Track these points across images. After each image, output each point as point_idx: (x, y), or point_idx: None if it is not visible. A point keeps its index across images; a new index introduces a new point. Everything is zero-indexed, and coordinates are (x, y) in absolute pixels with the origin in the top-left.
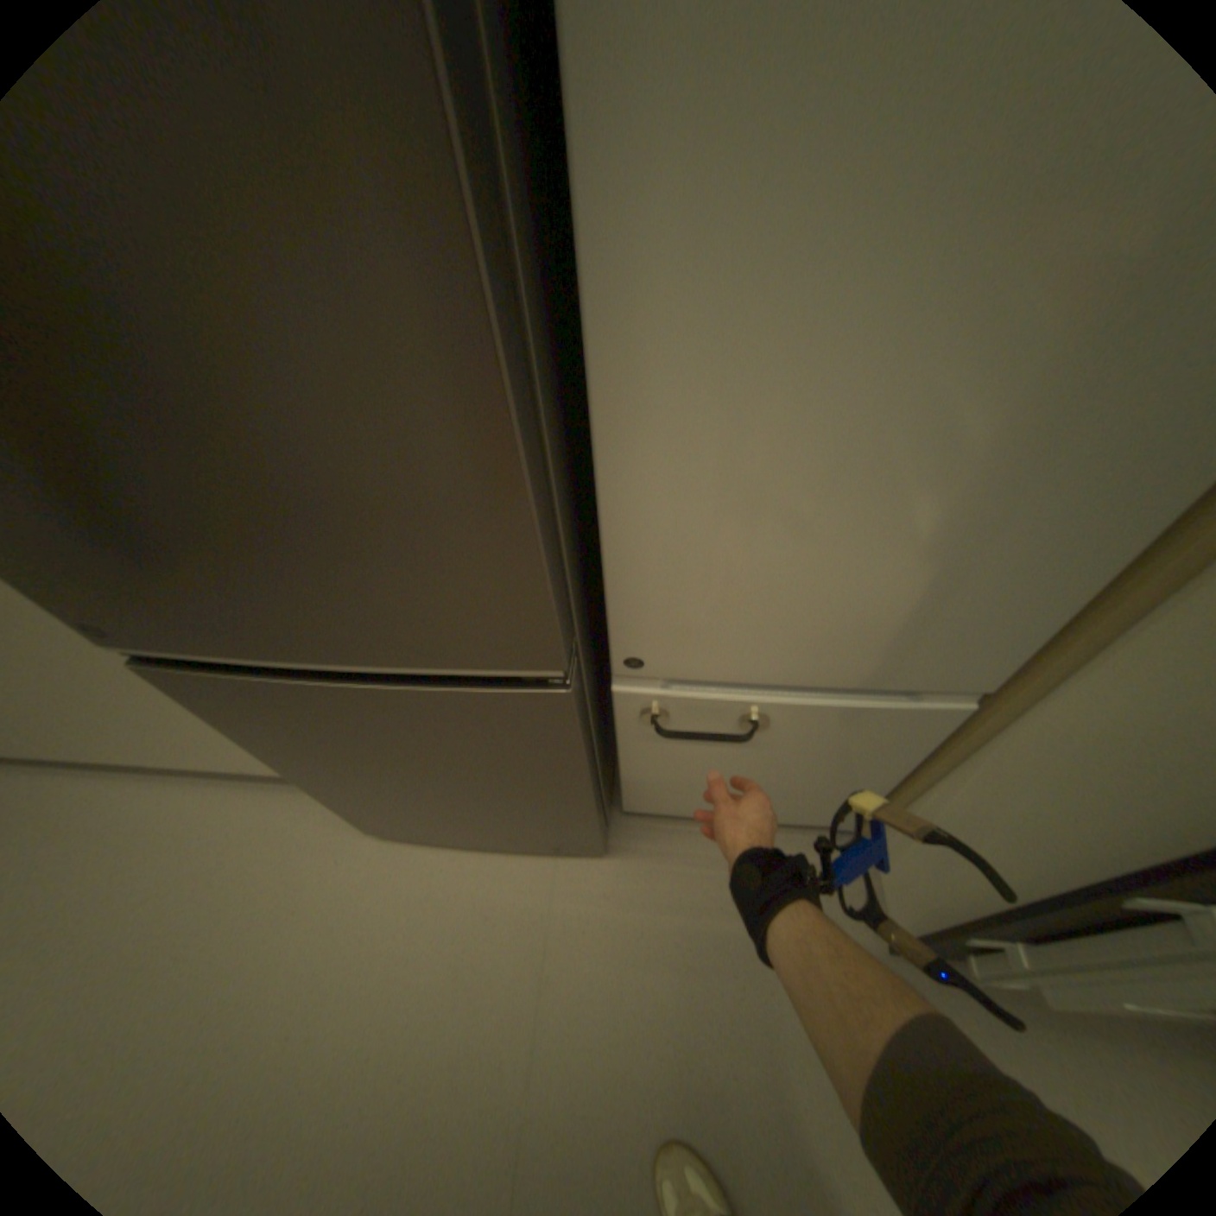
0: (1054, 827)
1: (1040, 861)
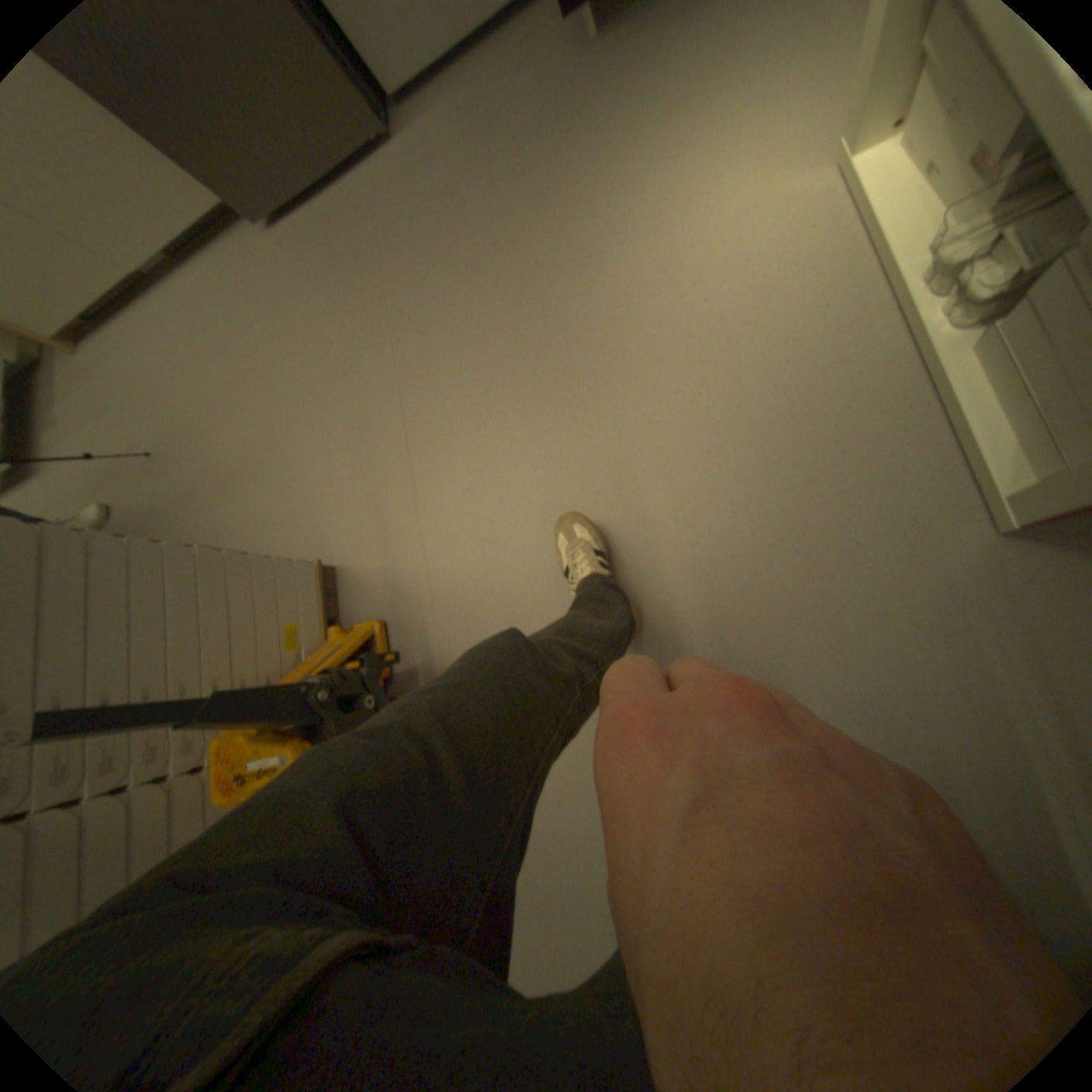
0: None
1: None
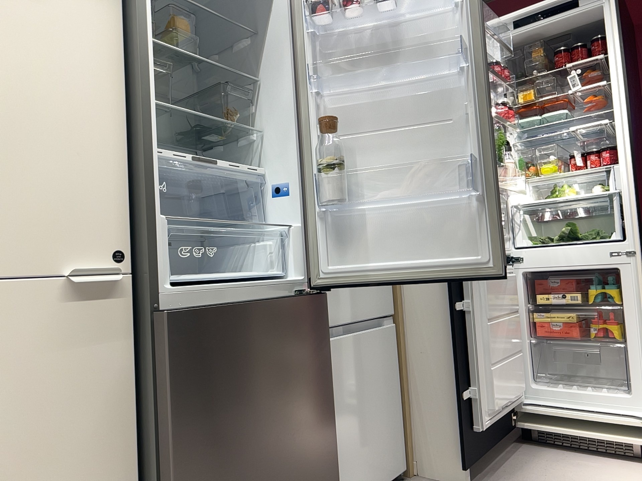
0: (438, 331)
1: (446, 344)
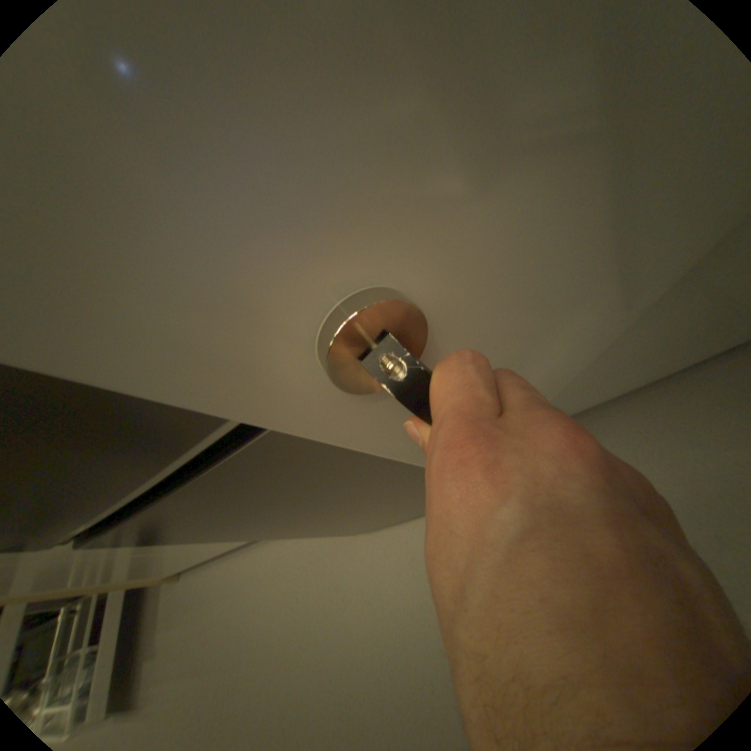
0: None
1: None
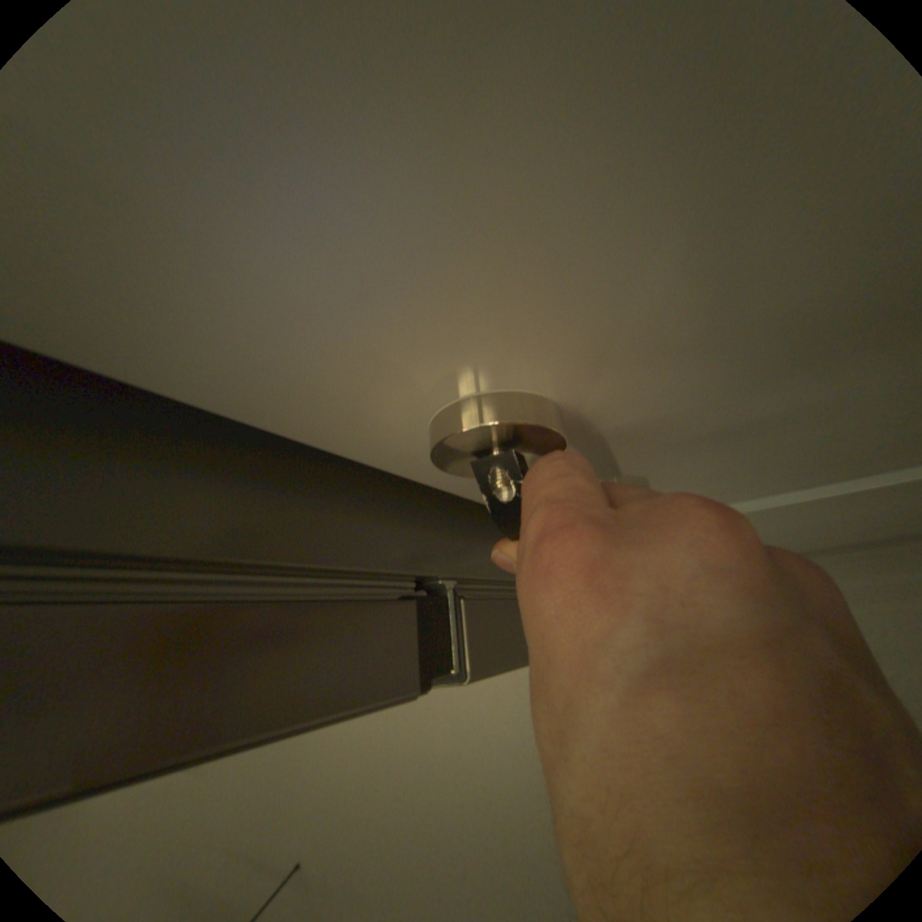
0: None
1: None
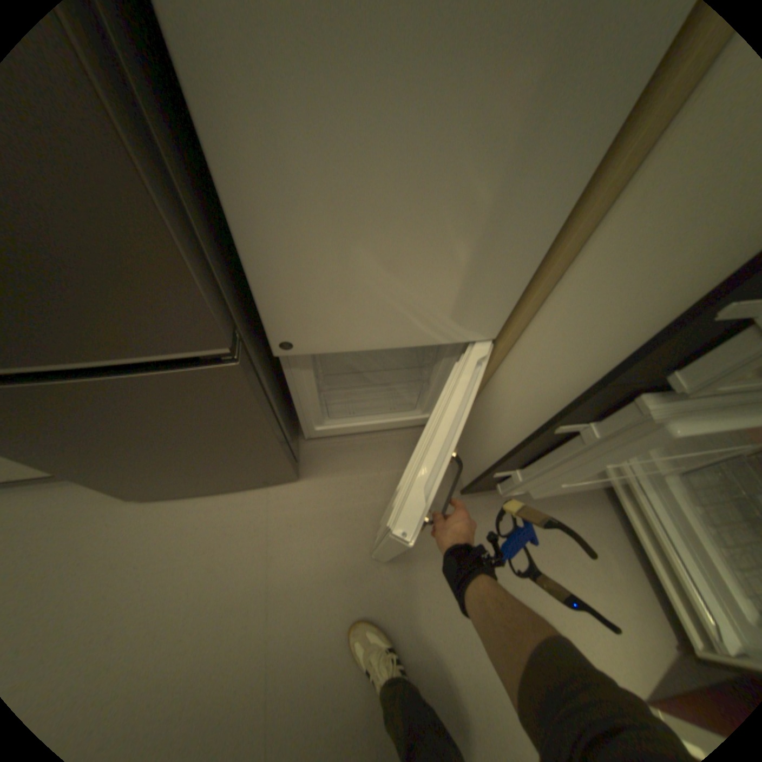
0: (527, 405)
1: (522, 424)
